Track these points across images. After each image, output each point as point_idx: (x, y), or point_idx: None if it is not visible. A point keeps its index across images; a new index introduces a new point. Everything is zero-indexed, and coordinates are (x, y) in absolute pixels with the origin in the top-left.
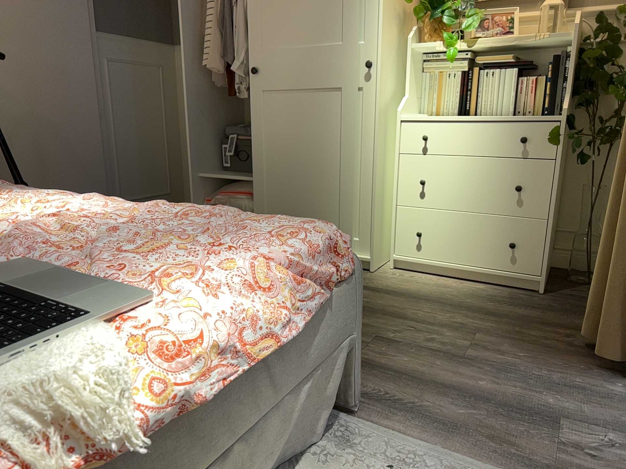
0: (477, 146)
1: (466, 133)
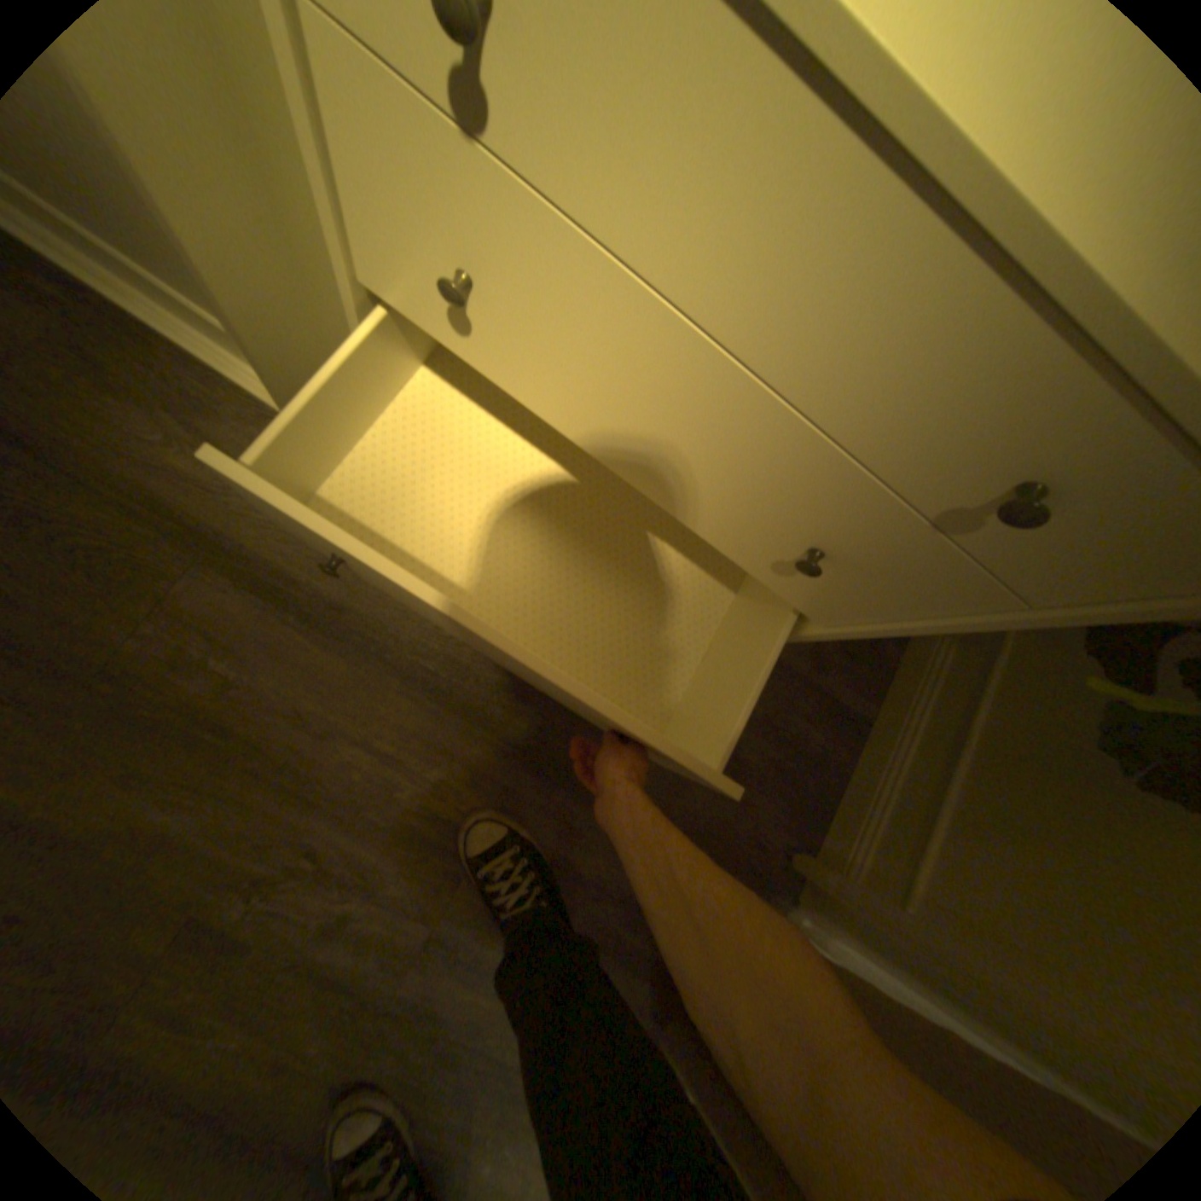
0: (788, 324)
1: (775, 196)
